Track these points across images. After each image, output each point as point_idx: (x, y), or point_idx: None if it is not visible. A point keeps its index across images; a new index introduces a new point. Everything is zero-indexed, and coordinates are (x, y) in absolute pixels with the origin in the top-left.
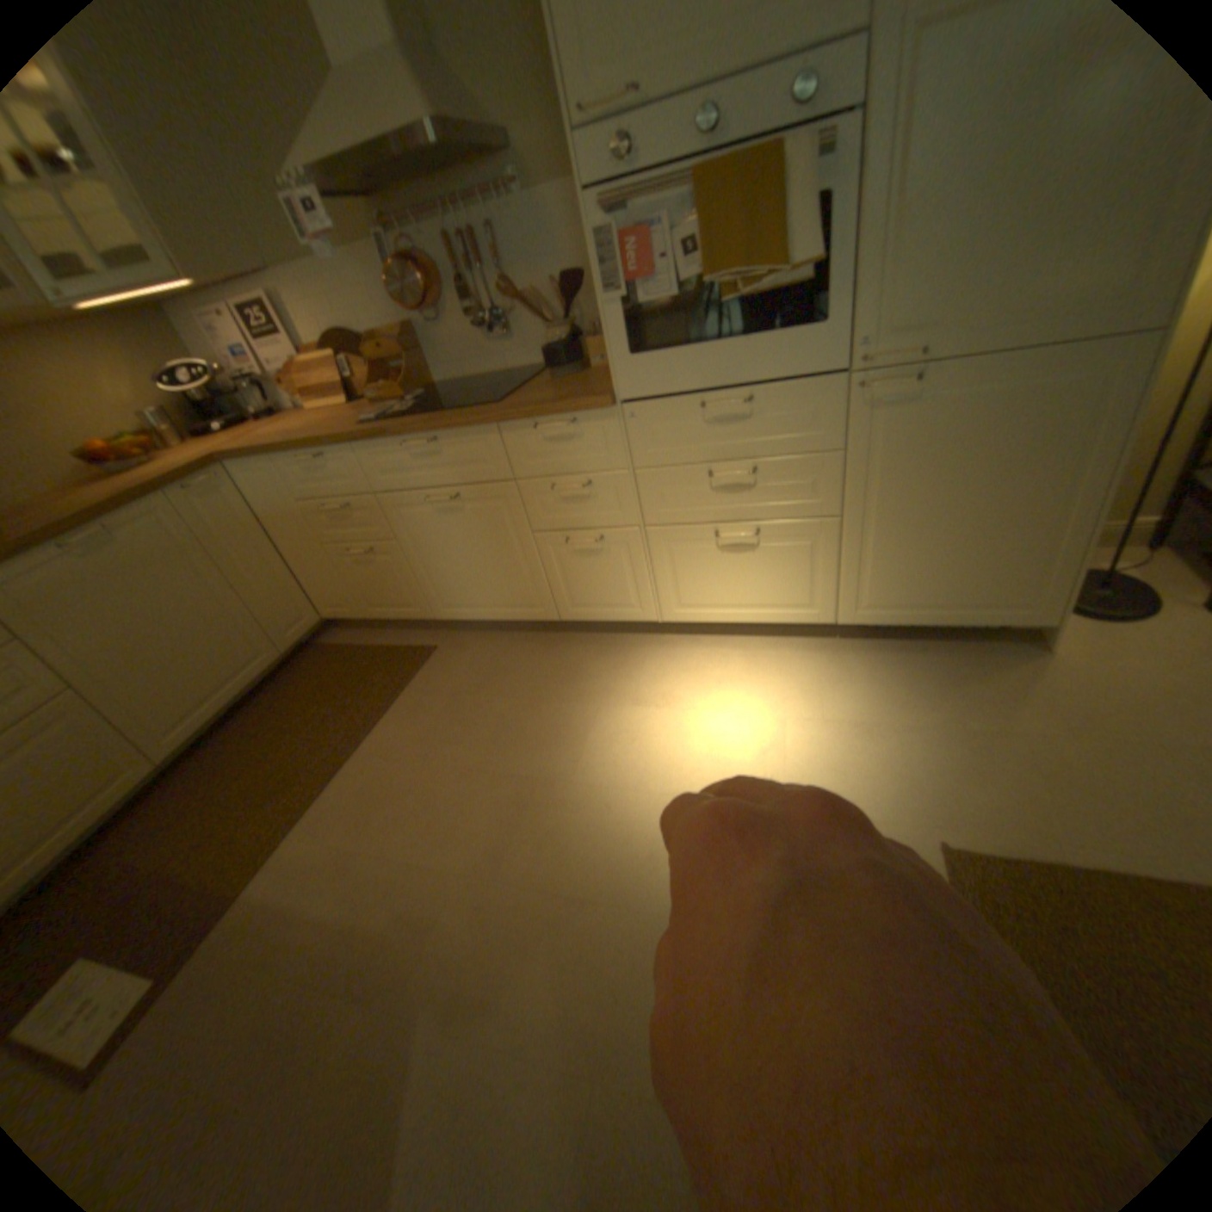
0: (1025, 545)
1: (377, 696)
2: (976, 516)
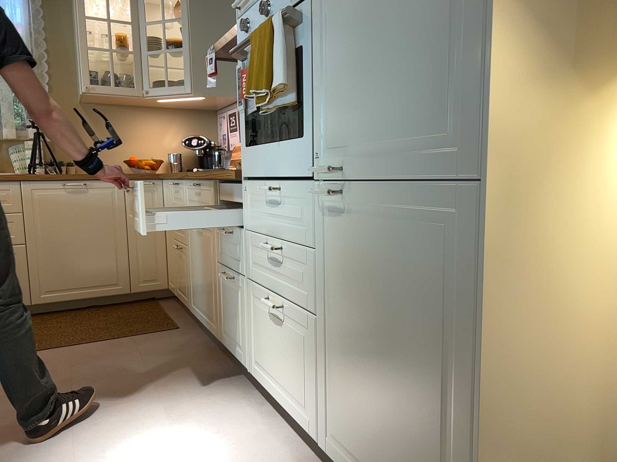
0: (429, 438)
1: (121, 333)
2: (390, 369)
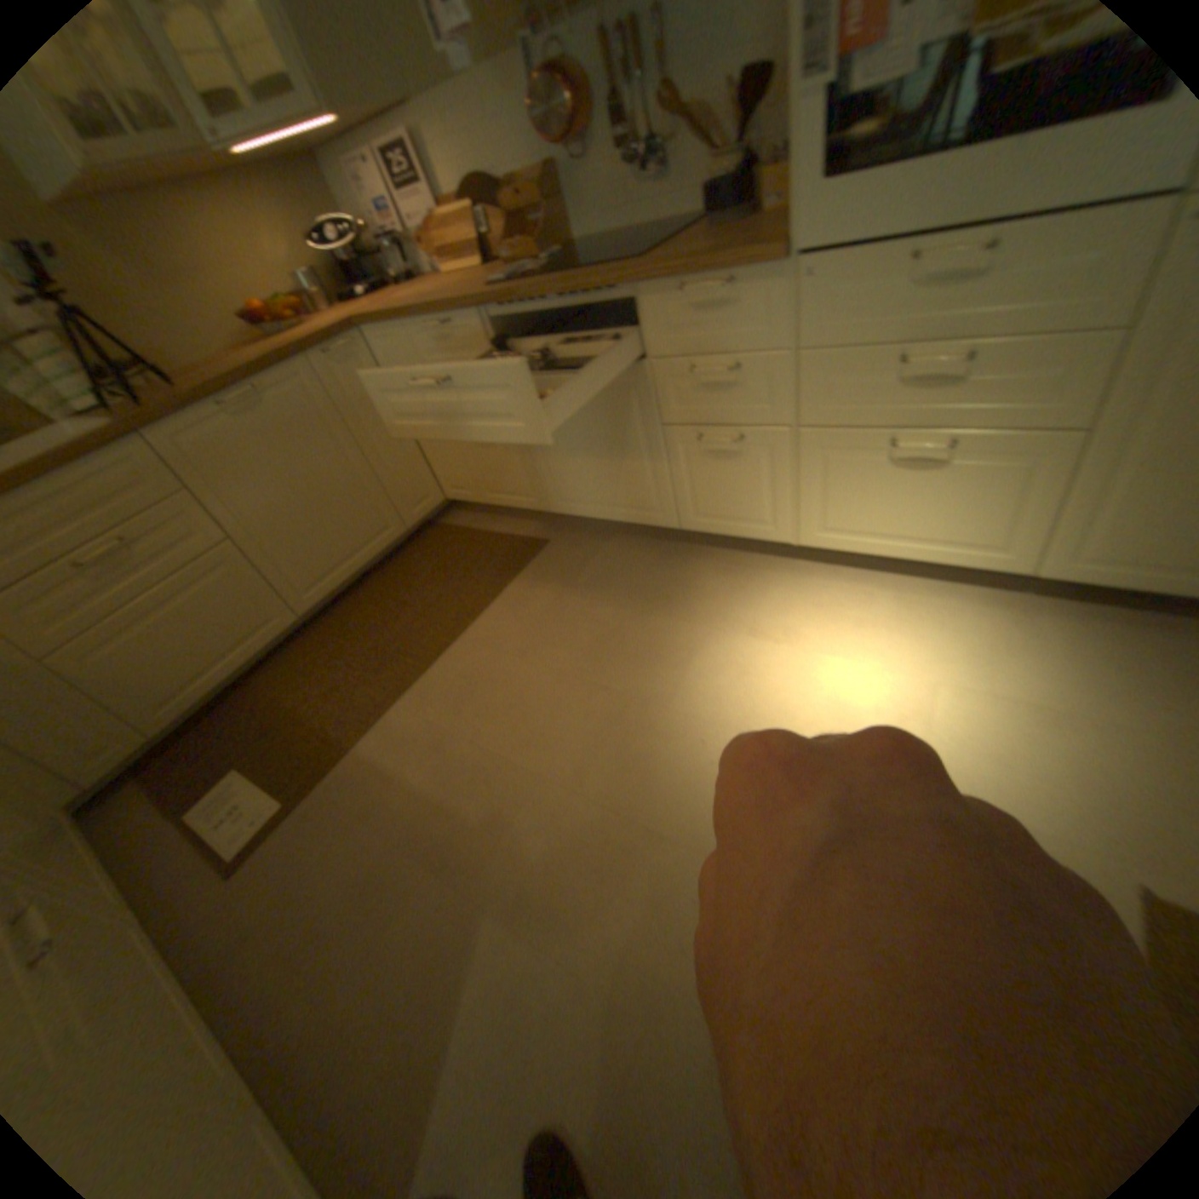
0: None
1: (486, 583)
2: None
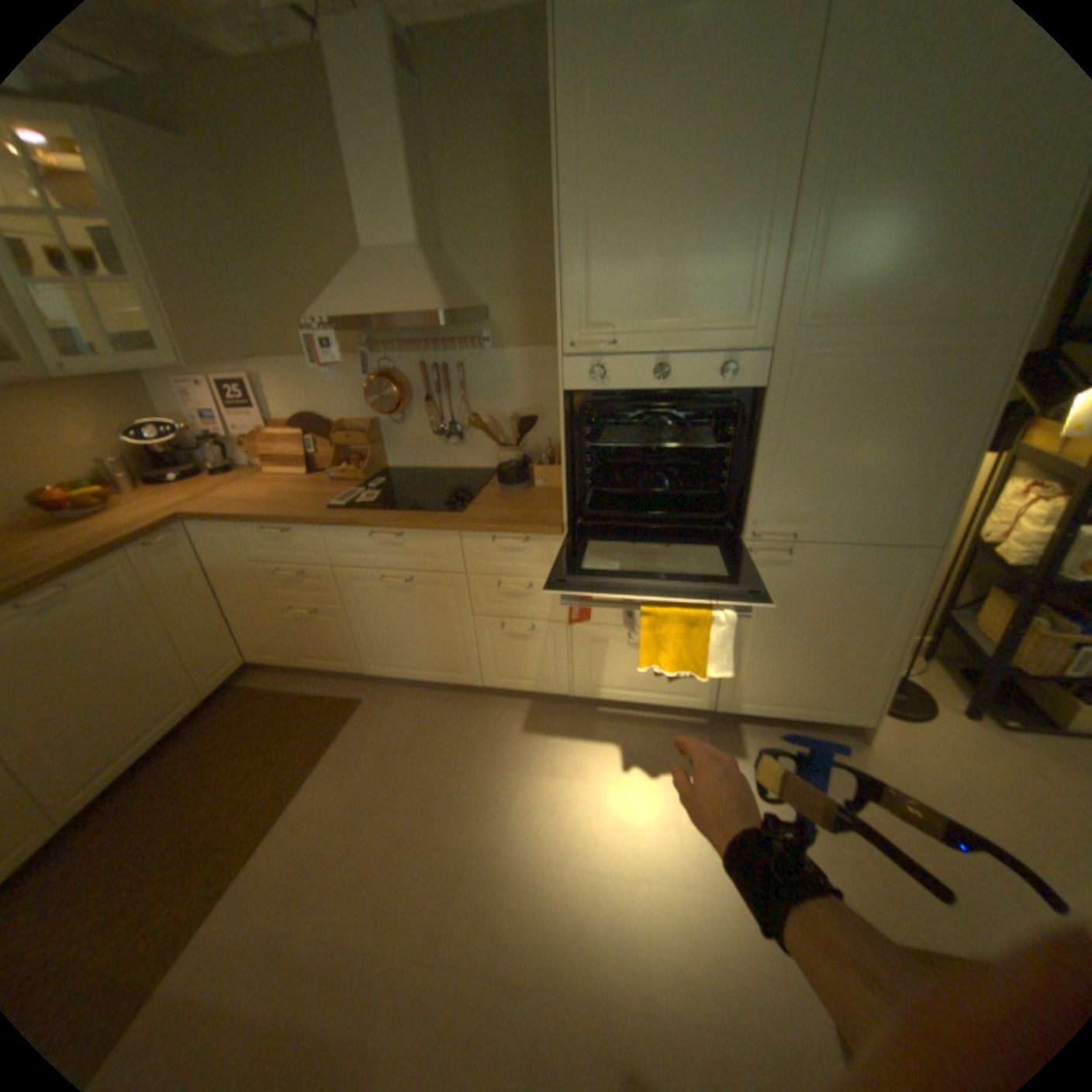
0: (853, 671)
1: (303, 752)
2: (821, 647)
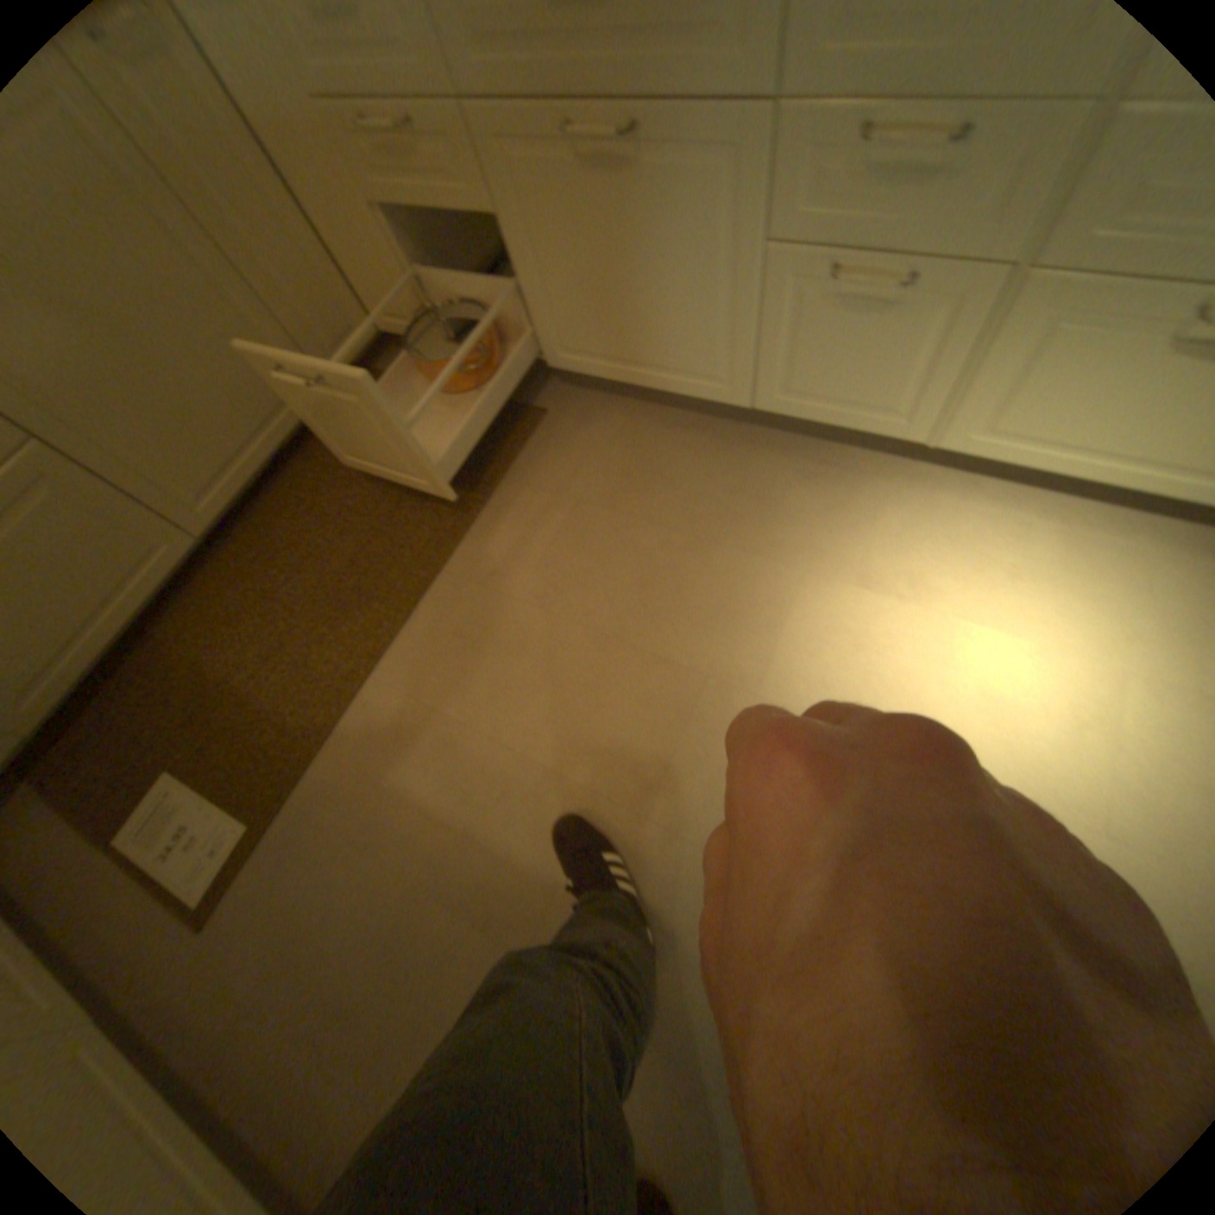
0: None
1: (469, 483)
2: None
